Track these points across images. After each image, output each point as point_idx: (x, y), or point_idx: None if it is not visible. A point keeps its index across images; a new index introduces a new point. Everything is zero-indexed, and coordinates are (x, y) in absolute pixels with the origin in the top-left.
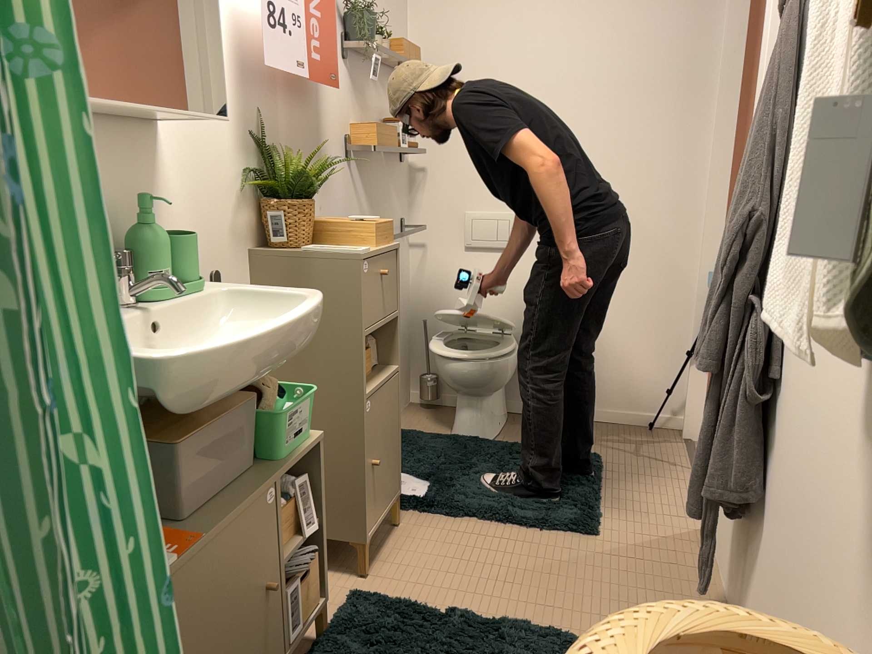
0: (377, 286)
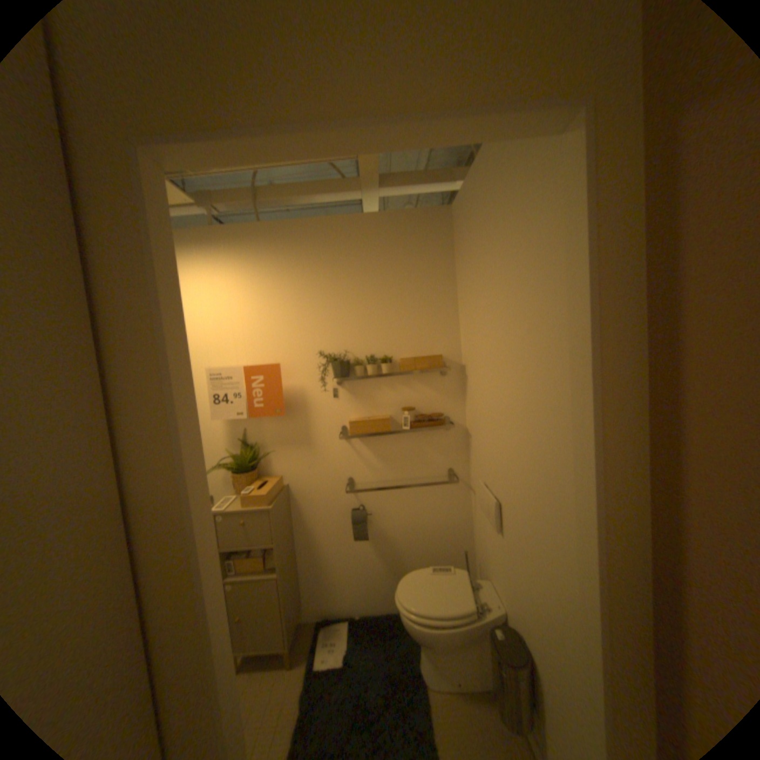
0: (235, 529)
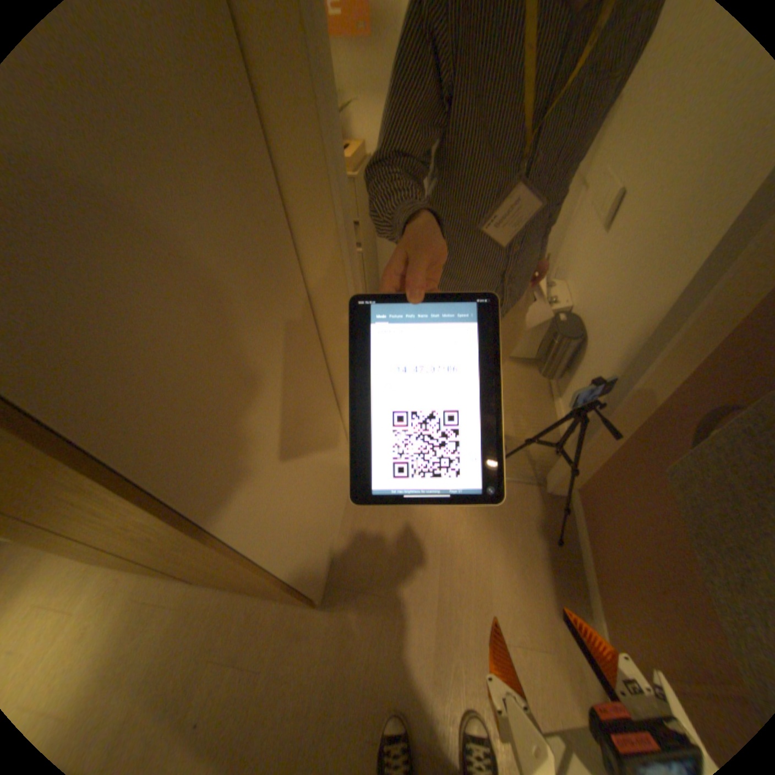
0: None
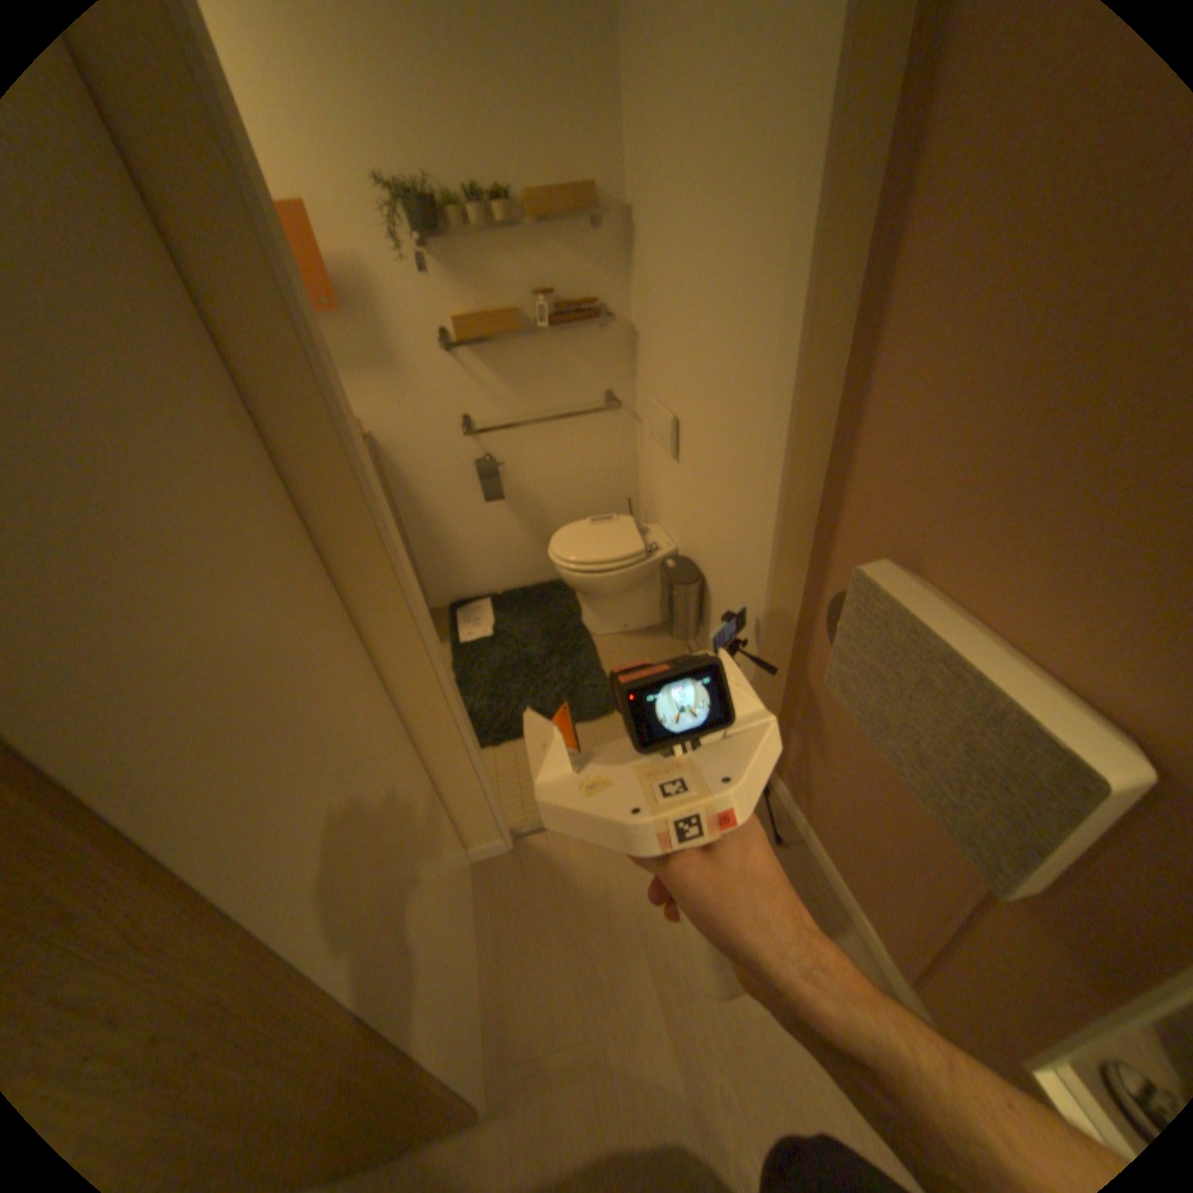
0: None
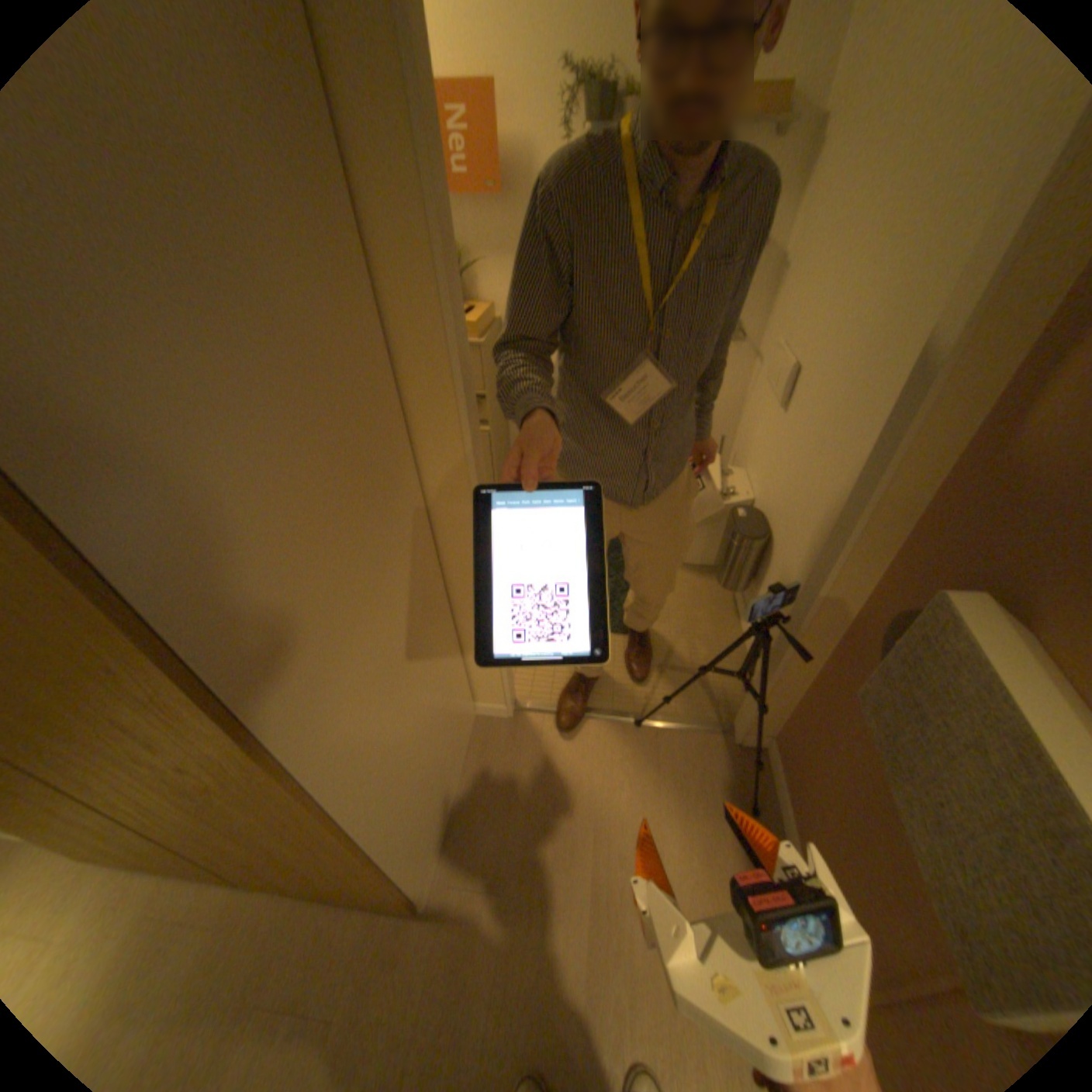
0: None
